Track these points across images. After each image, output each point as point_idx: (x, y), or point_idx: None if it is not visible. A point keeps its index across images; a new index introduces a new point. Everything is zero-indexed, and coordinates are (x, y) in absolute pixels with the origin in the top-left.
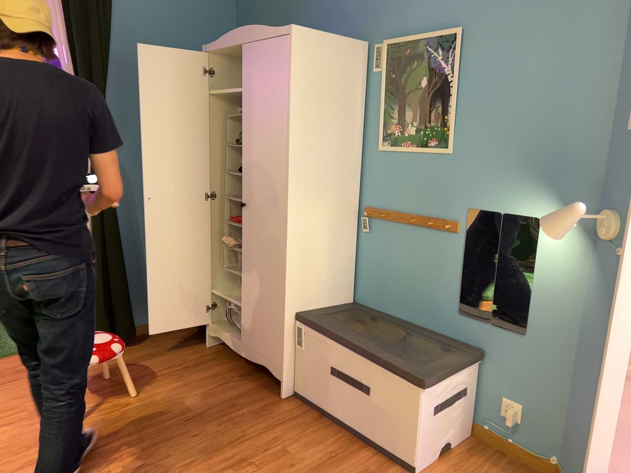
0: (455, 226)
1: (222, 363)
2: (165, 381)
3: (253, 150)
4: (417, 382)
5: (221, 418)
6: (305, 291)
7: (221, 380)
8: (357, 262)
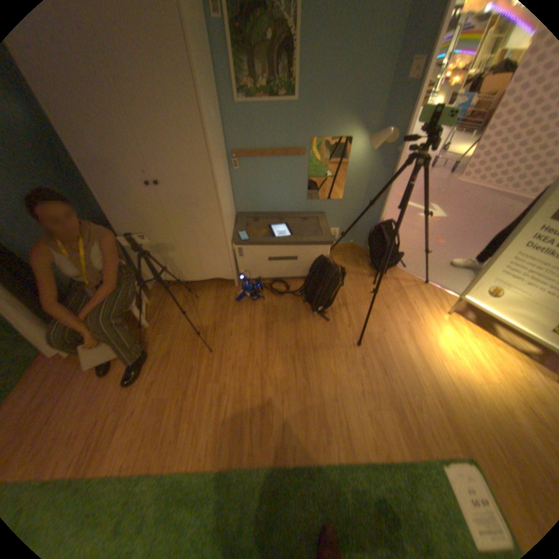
0: (303, 152)
1: (177, 291)
2: (164, 324)
3: (138, 126)
4: (326, 243)
5: (227, 316)
6: (229, 225)
7: (194, 299)
8: (232, 191)
